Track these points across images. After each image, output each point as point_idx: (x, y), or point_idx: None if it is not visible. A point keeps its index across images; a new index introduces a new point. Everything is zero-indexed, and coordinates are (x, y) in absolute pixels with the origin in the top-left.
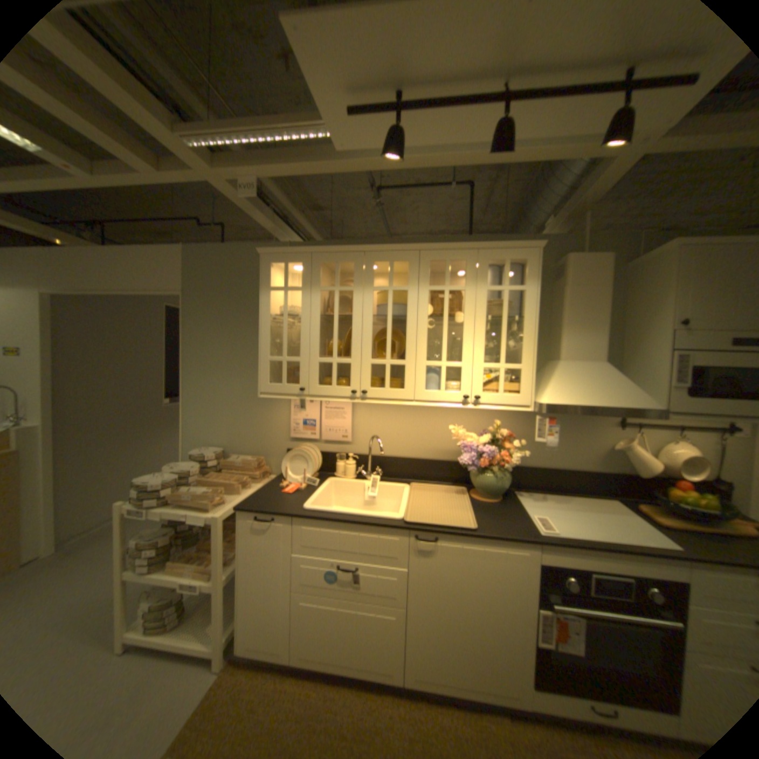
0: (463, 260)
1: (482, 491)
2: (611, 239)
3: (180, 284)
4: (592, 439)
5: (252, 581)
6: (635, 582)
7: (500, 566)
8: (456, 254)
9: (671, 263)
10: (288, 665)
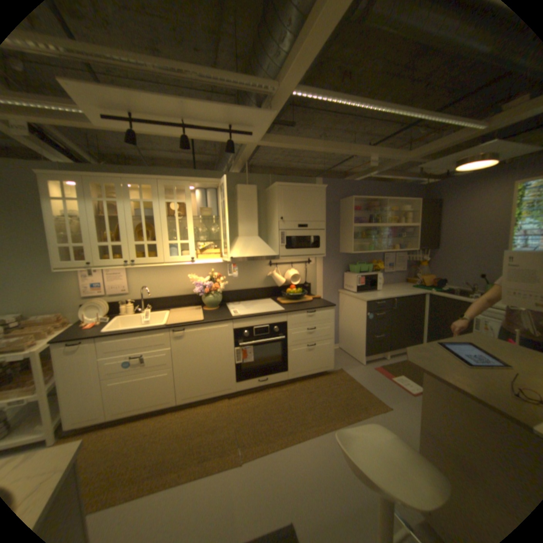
0: (182, 186)
1: (208, 305)
2: (258, 177)
3: None
4: (258, 273)
5: (70, 383)
6: (269, 326)
7: (215, 334)
8: (178, 183)
9: (275, 193)
10: (105, 422)
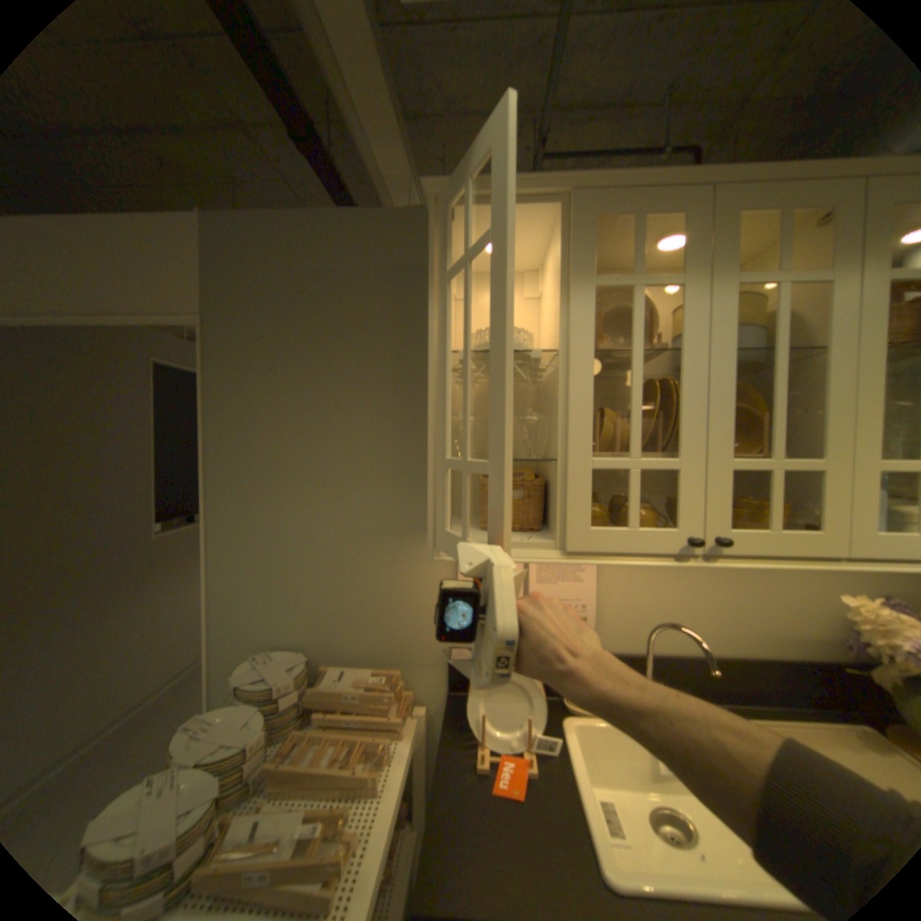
0: None
1: None
2: None
3: (197, 297)
4: None
5: None
6: None
7: None
8: None
9: None
10: None
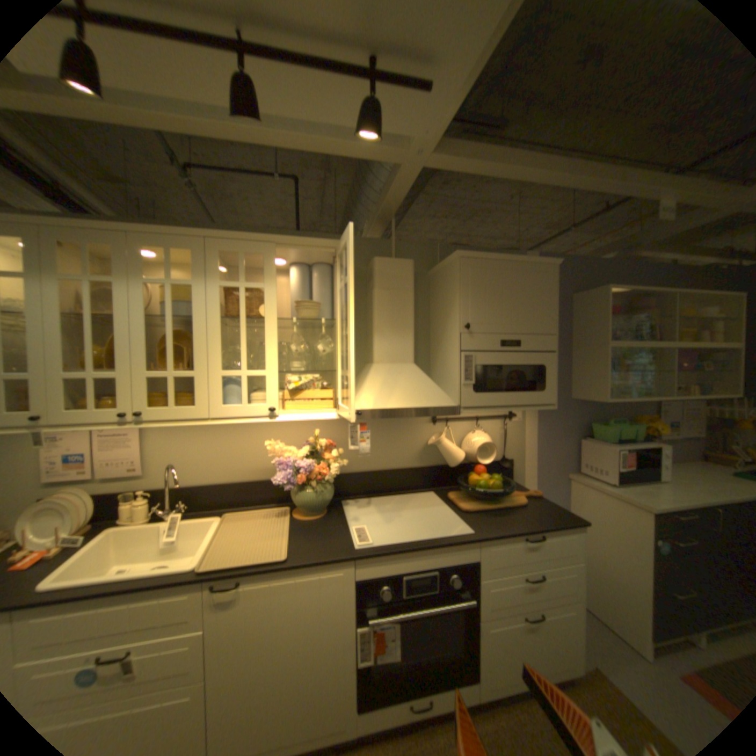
0: (260, 254)
1: (304, 508)
2: (414, 248)
3: None
4: (410, 436)
5: None
6: (439, 573)
7: (313, 594)
8: (252, 246)
9: (455, 273)
10: None
